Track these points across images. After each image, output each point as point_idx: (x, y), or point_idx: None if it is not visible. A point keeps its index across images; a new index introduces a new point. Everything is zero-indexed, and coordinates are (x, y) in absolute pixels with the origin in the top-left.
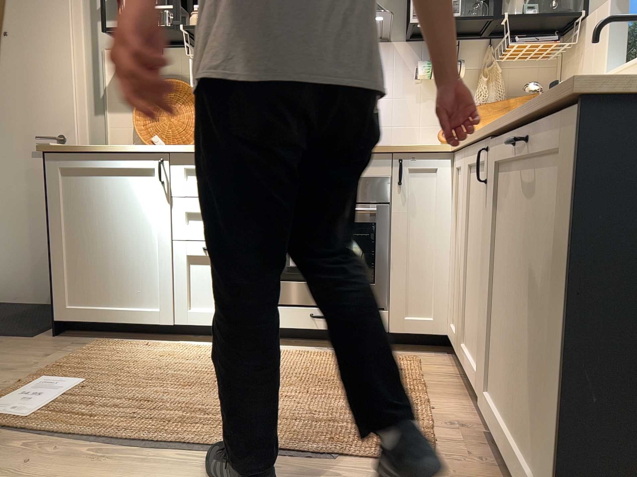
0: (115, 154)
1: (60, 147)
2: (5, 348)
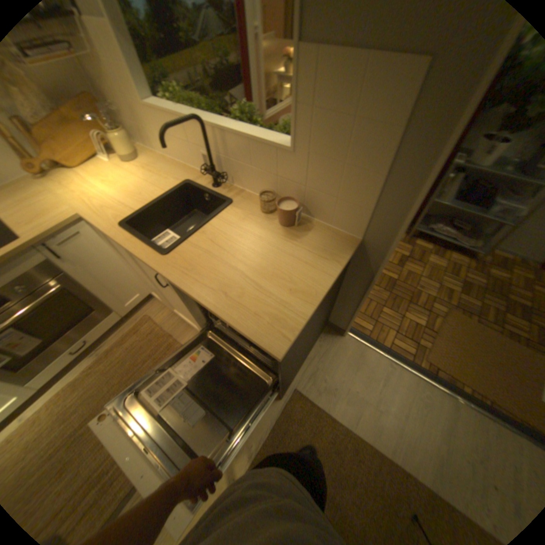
0: None
1: None
2: None
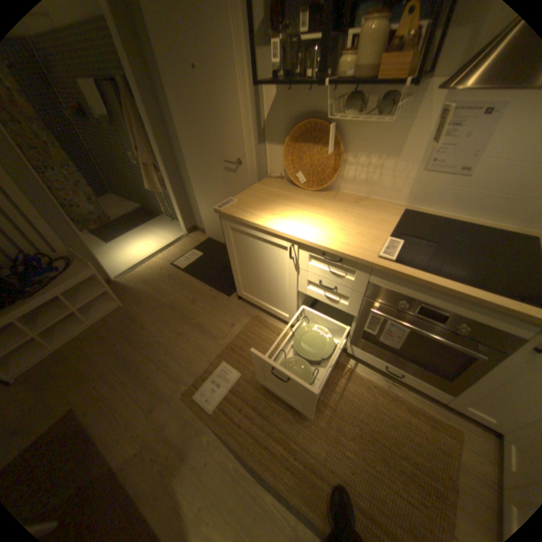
0: (261, 227)
1: (227, 213)
2: (216, 306)
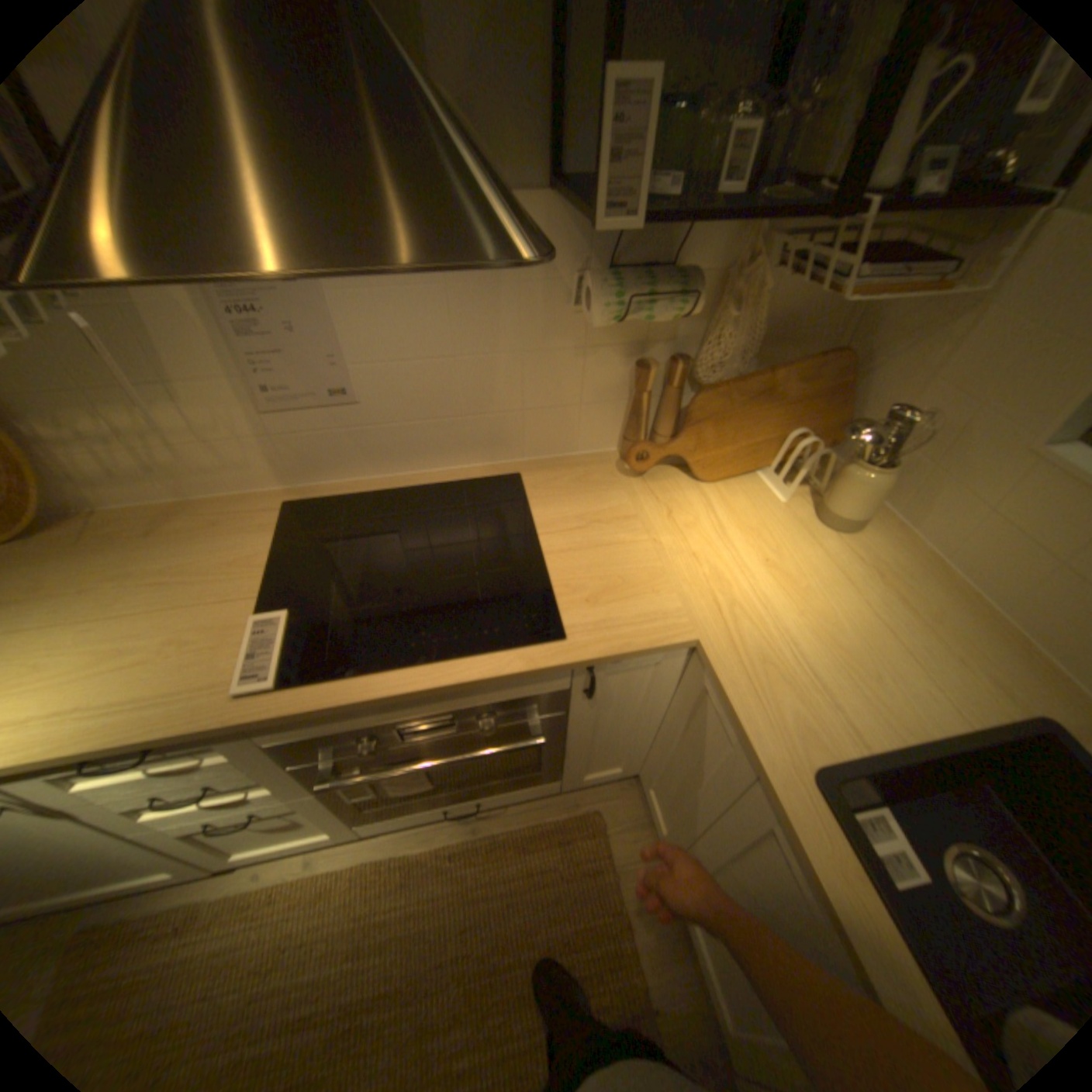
0: None
1: None
2: None
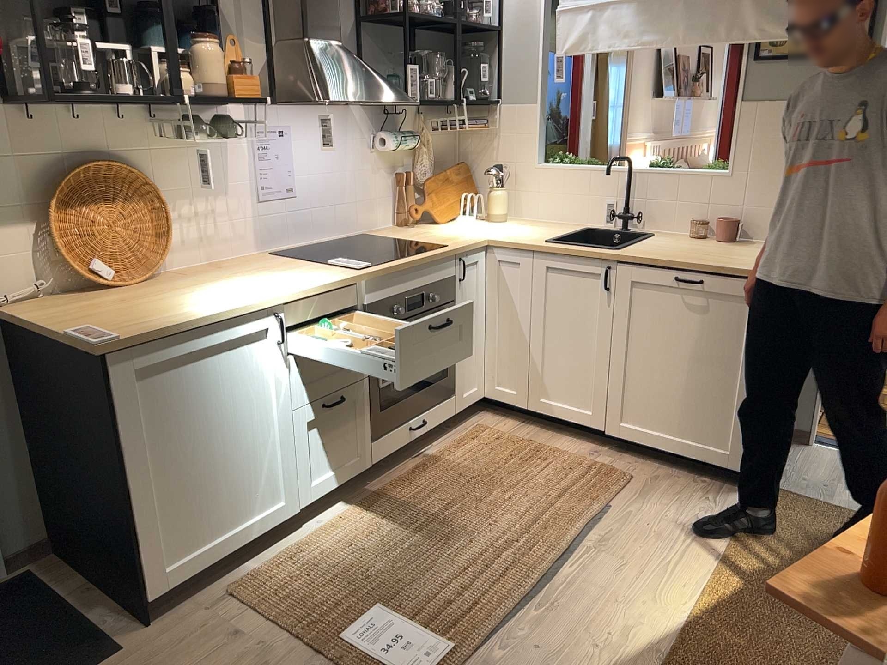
0: (216, 322)
1: (139, 335)
2: None
